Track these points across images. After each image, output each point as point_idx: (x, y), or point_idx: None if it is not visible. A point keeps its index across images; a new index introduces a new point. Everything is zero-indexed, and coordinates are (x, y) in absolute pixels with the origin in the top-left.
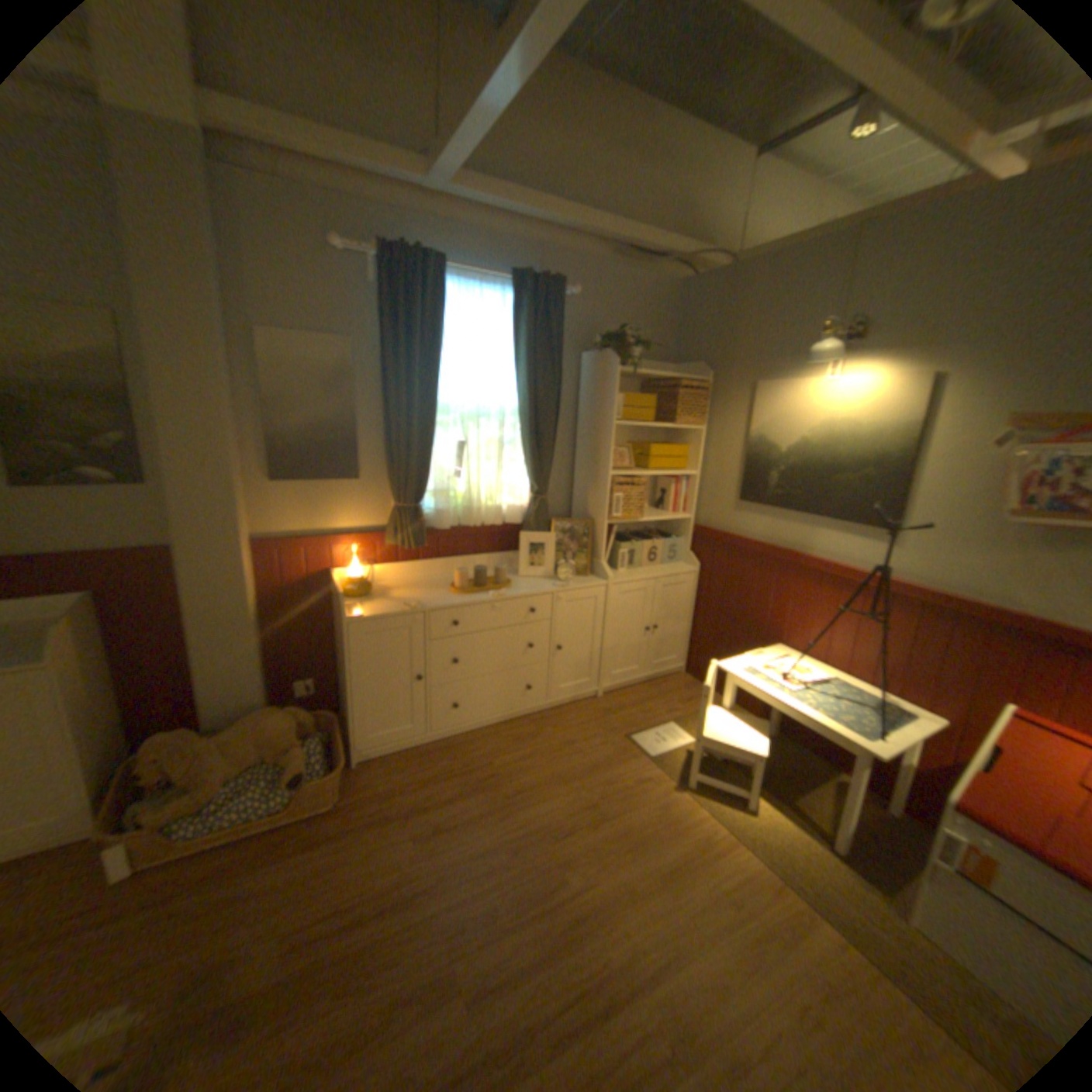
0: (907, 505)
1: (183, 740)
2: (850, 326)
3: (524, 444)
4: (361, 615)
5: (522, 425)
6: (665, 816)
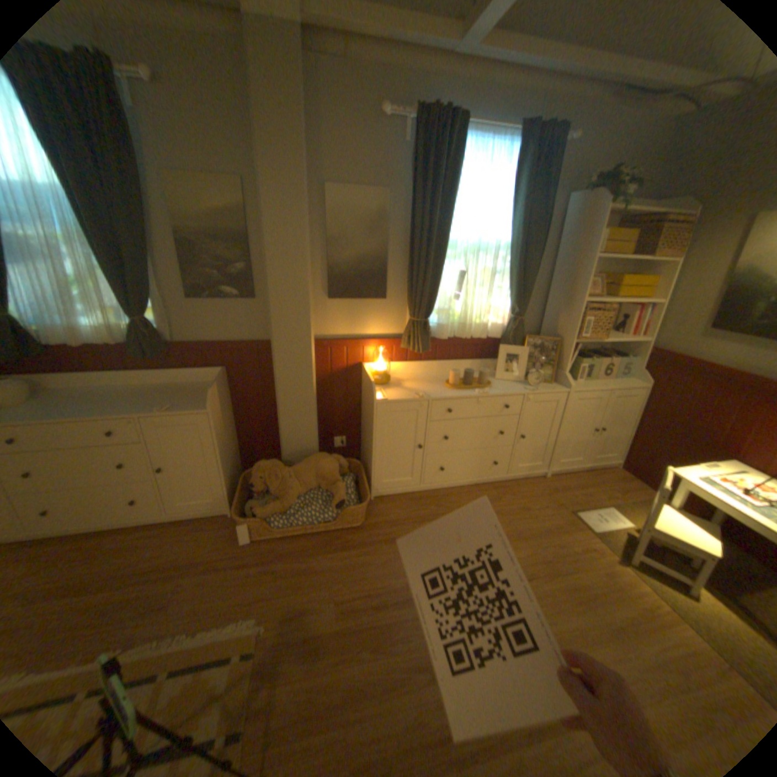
0: None
1: (276, 466)
2: None
3: (512, 273)
4: (386, 398)
5: (513, 258)
6: (611, 583)
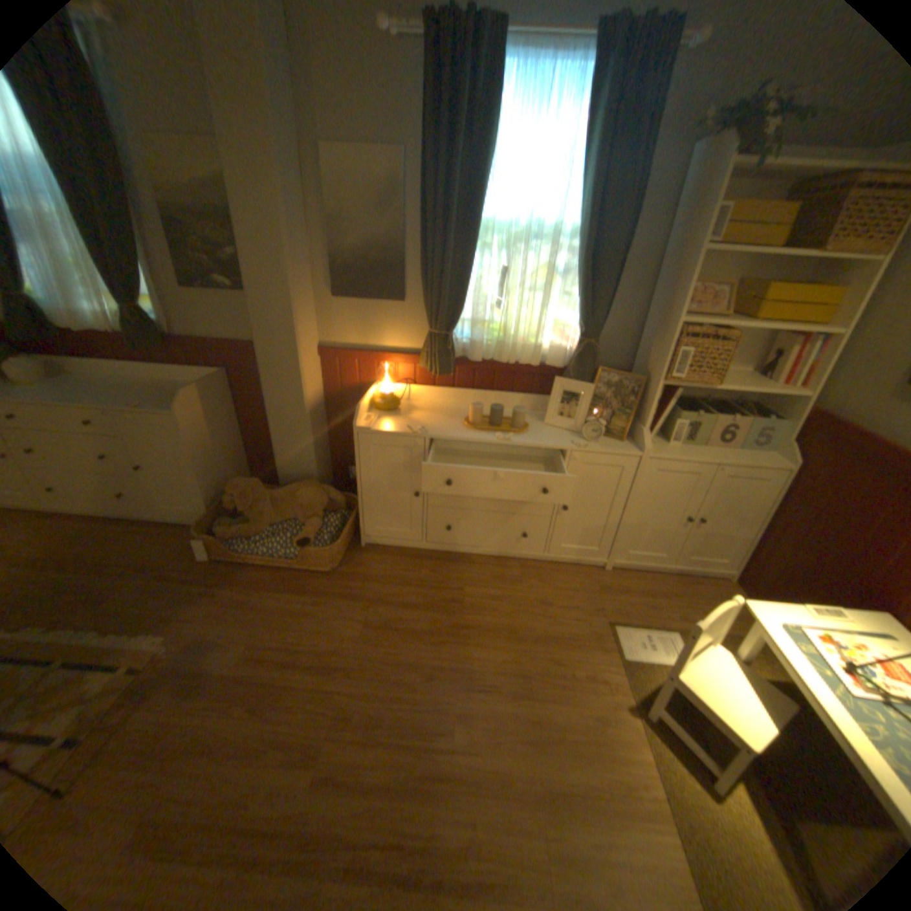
0: None
1: (252, 486)
2: None
3: (579, 273)
4: (370, 428)
5: (580, 249)
6: (599, 732)
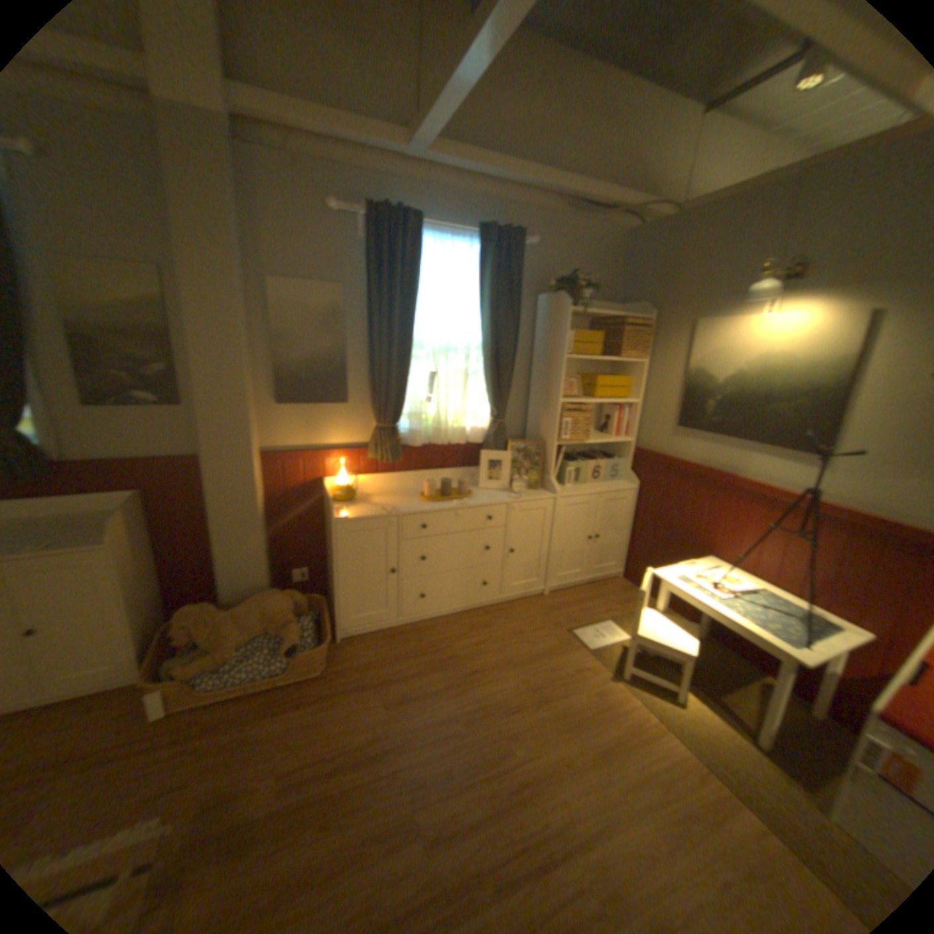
0: (840, 433)
1: (205, 612)
2: (788, 267)
3: (485, 375)
4: (347, 517)
5: (484, 358)
6: (602, 702)
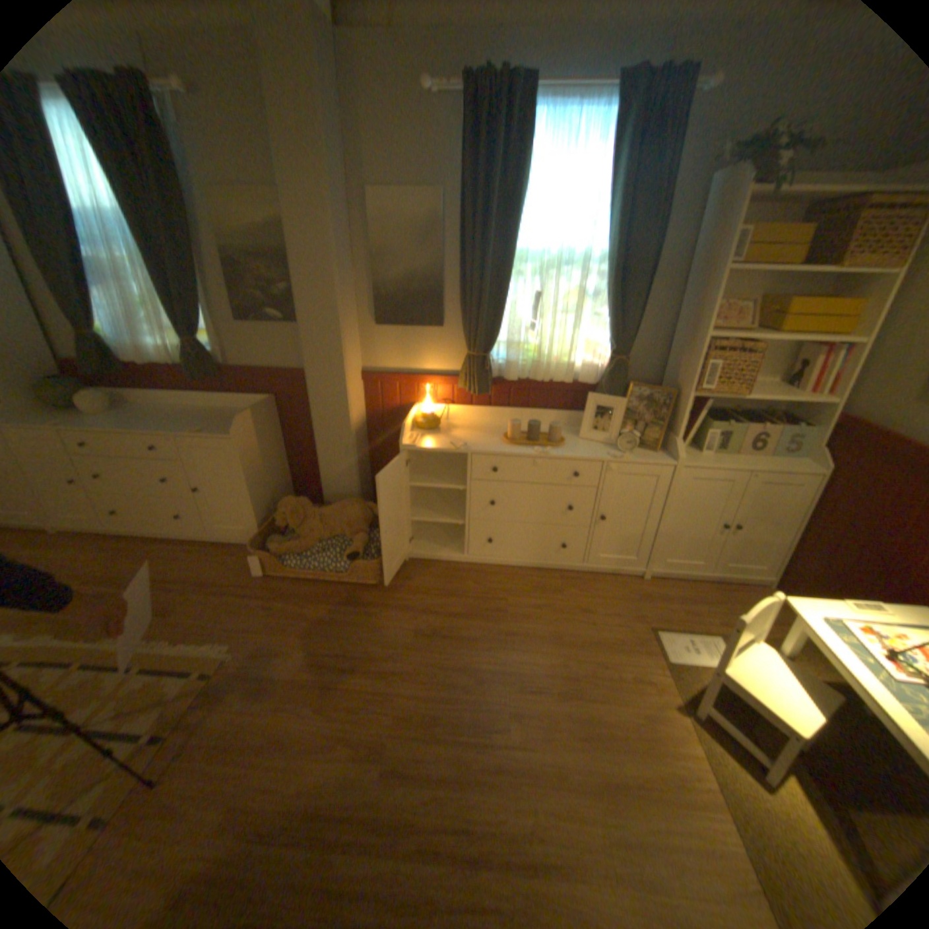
0: None
1: (302, 505)
2: None
3: (609, 295)
4: (416, 446)
5: (609, 273)
6: (650, 730)
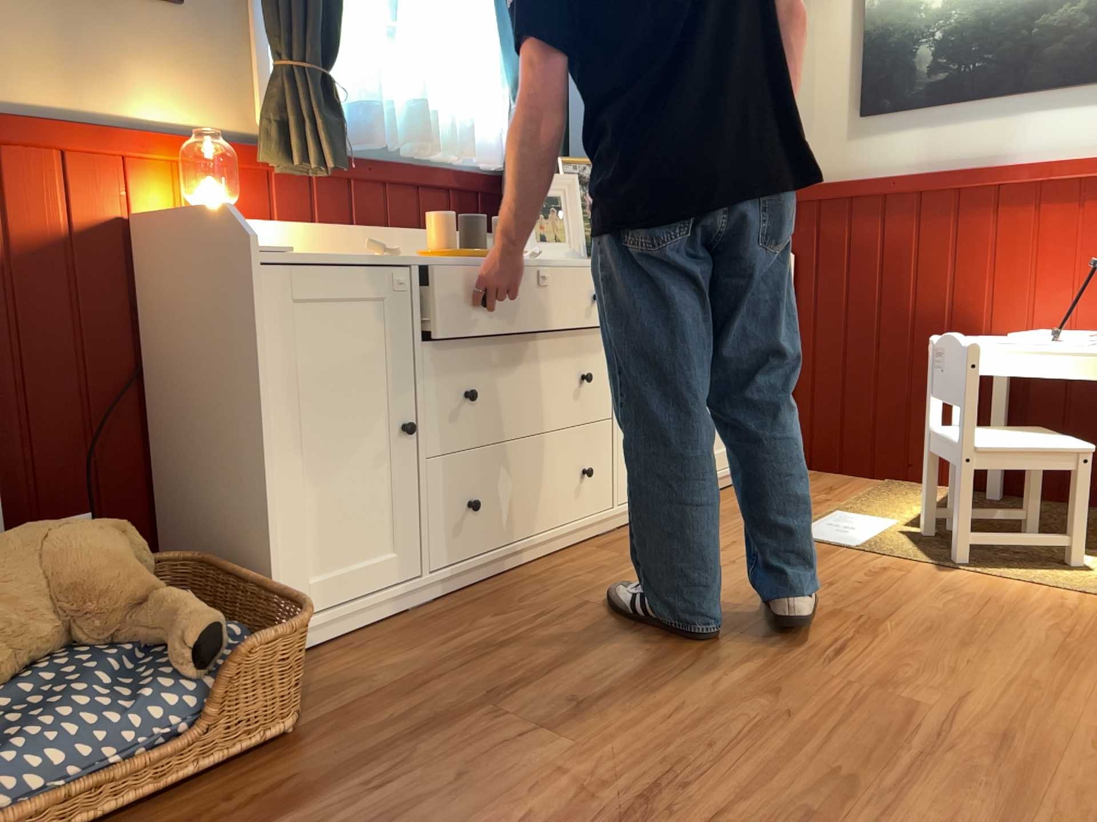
0: None
1: None
2: None
3: None
4: (289, 248)
5: None
6: (962, 595)
